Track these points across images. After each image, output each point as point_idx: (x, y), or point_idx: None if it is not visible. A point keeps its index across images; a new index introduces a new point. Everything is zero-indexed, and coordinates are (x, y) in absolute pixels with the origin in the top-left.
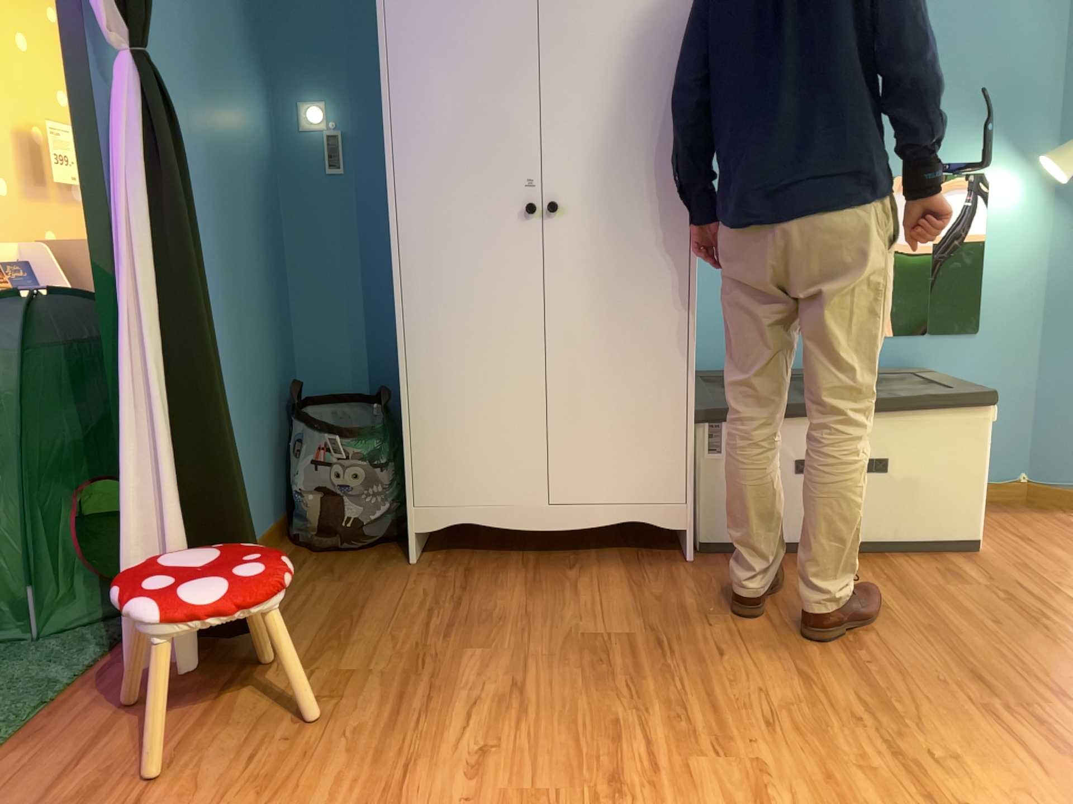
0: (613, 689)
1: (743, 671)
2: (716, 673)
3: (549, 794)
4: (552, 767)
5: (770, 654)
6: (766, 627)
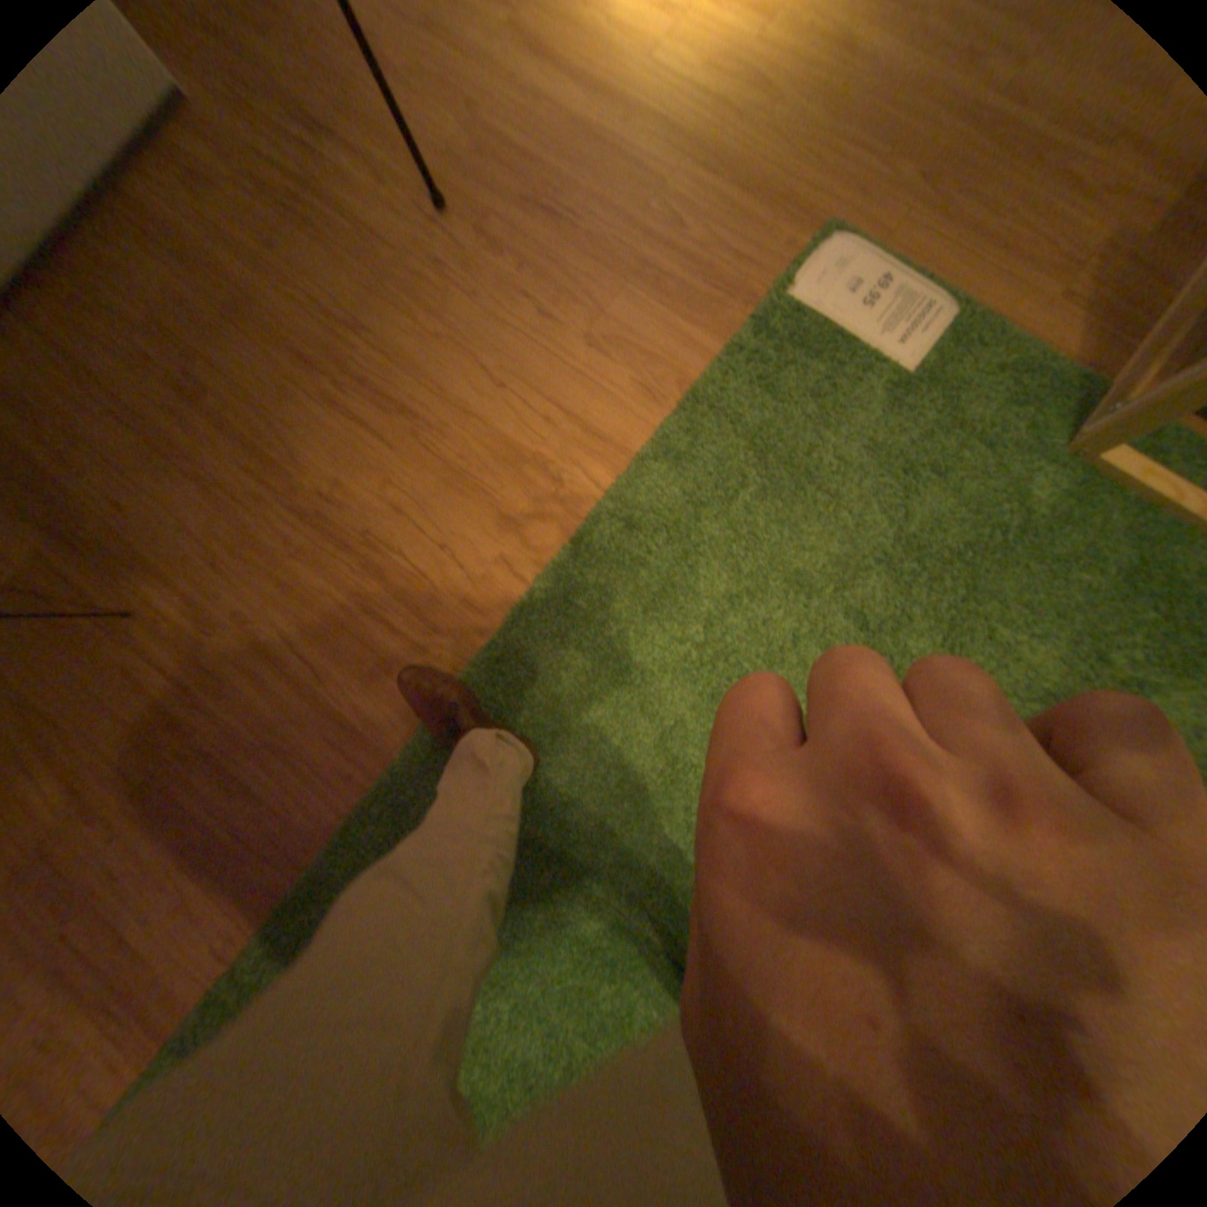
0: (83, 627)
1: (146, 508)
2: (132, 531)
3: (142, 769)
4: (121, 745)
5: (147, 463)
6: (116, 424)
